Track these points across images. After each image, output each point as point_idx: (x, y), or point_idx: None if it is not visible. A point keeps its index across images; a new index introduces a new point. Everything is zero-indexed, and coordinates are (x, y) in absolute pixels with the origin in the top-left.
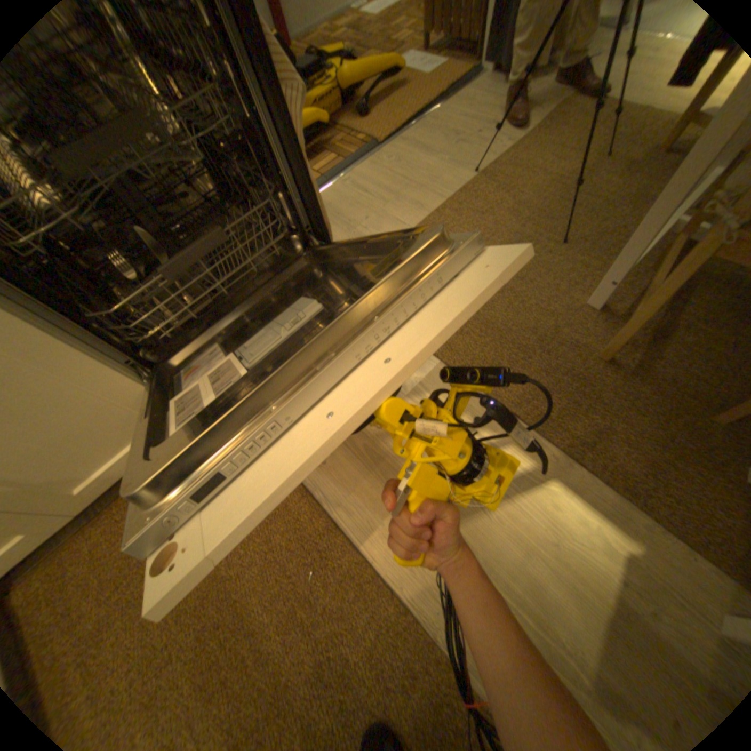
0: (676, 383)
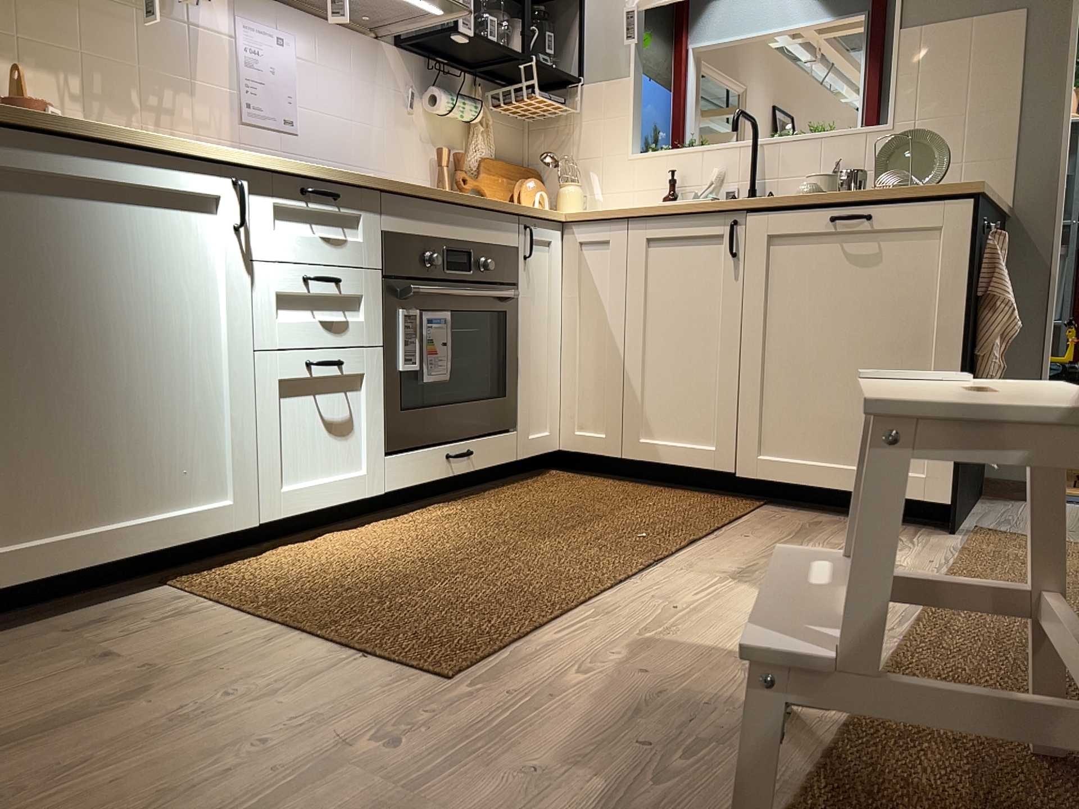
0: None
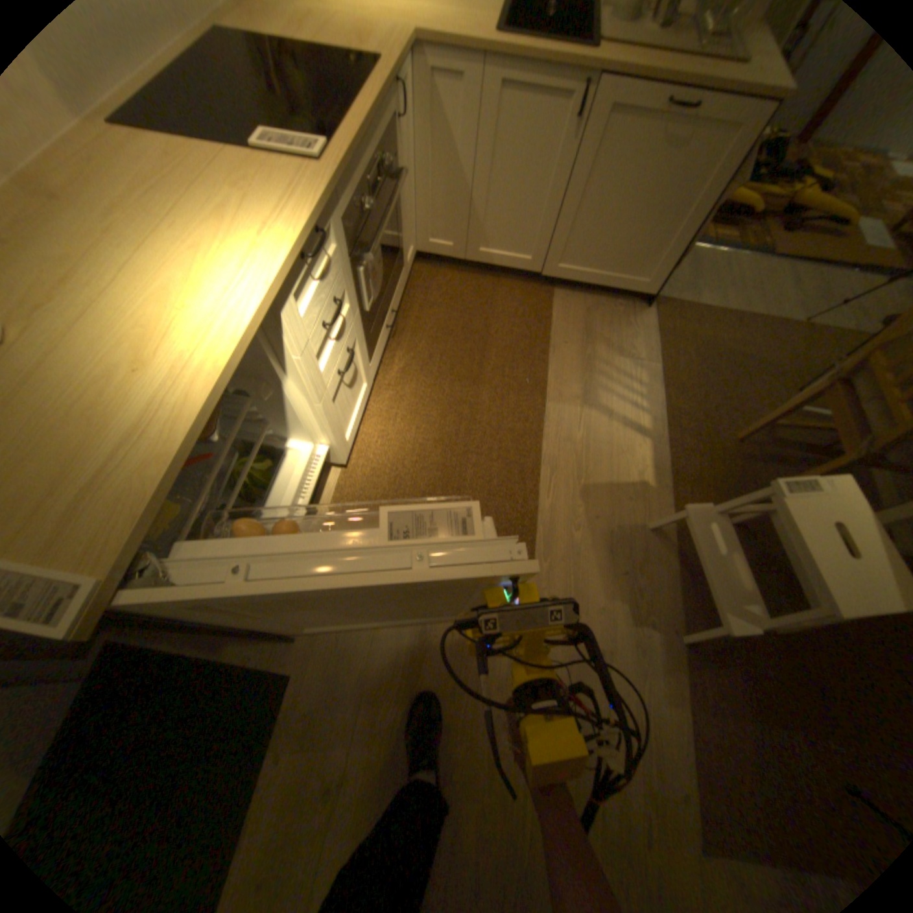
0: (758, 475)
